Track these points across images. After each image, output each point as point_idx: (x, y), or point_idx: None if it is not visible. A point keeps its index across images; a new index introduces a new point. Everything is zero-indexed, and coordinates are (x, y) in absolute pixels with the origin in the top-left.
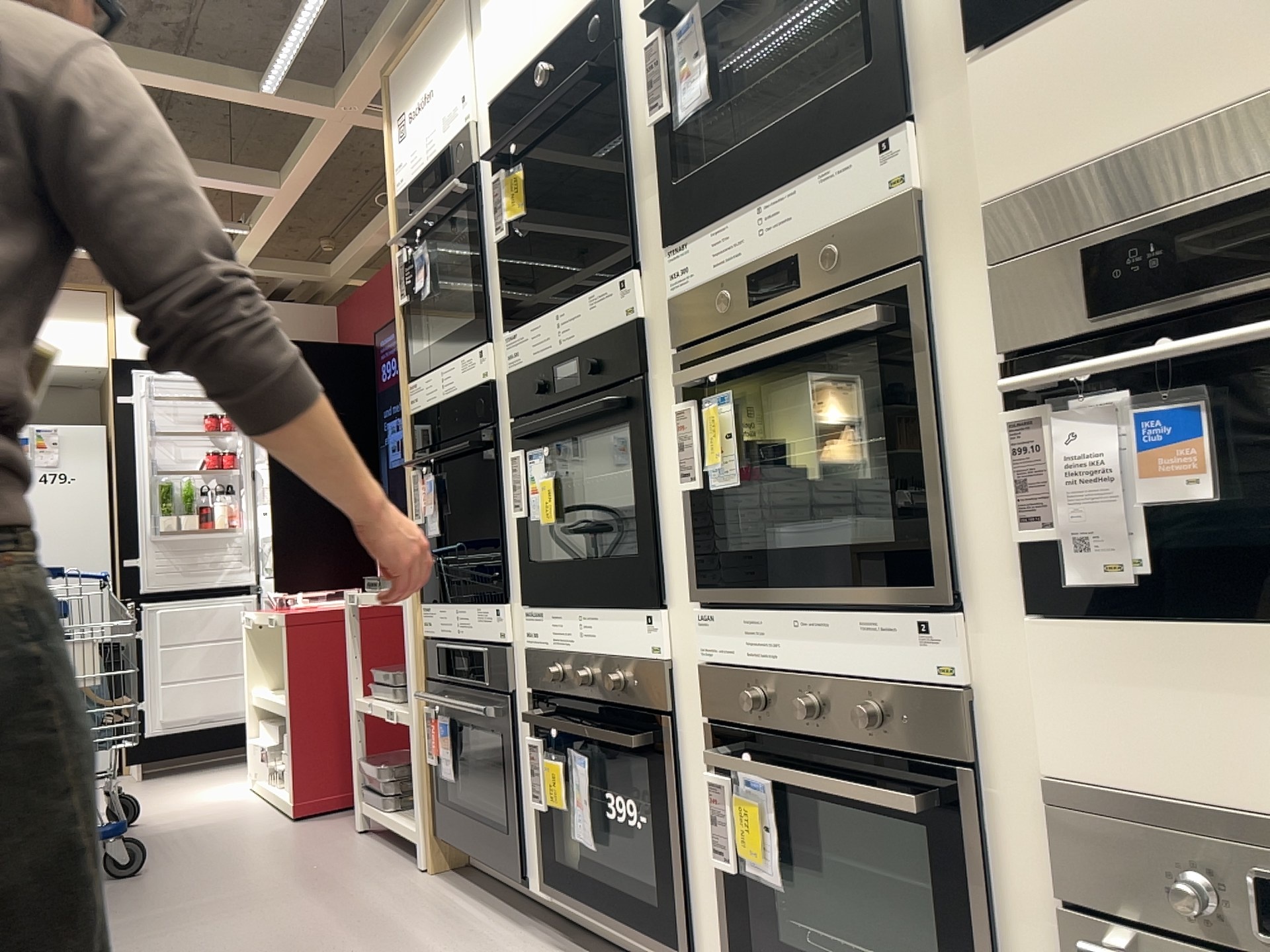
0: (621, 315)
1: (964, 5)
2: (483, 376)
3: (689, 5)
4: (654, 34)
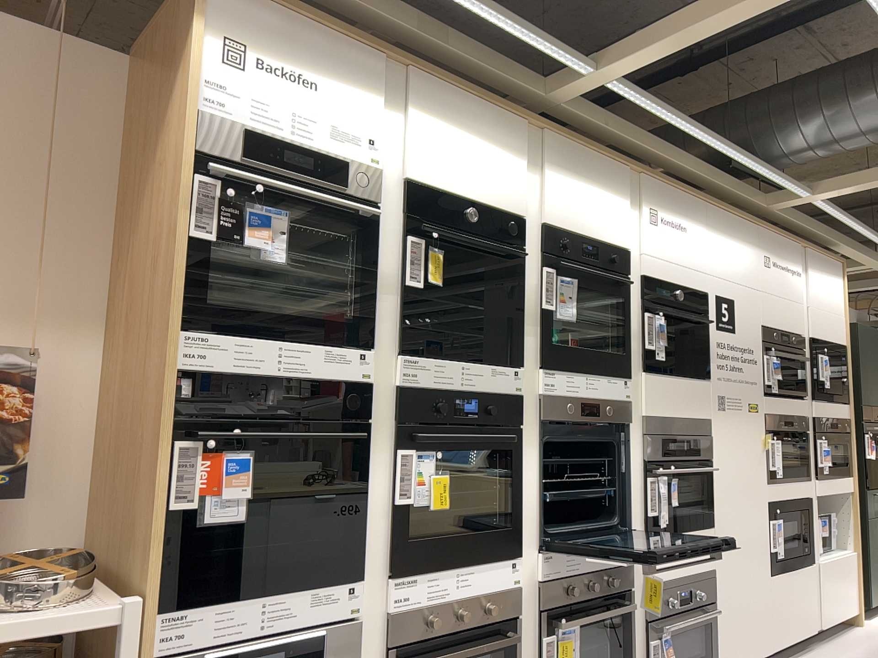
0: (511, 388)
1: (638, 355)
2: (368, 376)
3: (564, 274)
4: (549, 270)
